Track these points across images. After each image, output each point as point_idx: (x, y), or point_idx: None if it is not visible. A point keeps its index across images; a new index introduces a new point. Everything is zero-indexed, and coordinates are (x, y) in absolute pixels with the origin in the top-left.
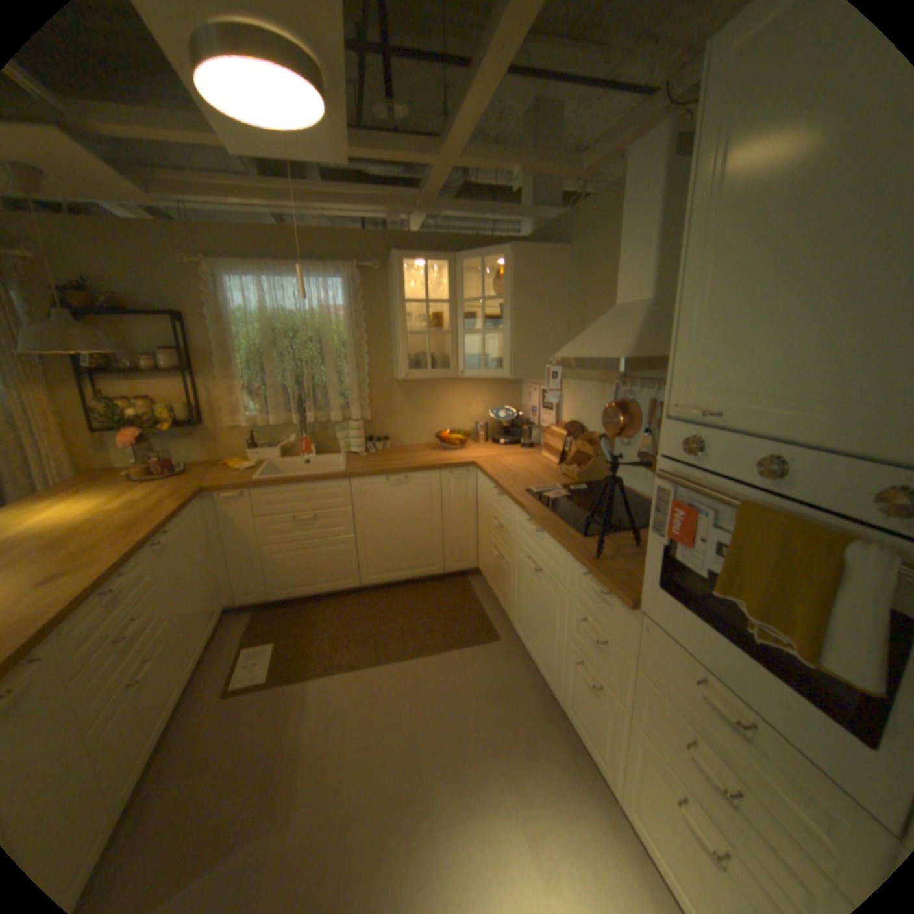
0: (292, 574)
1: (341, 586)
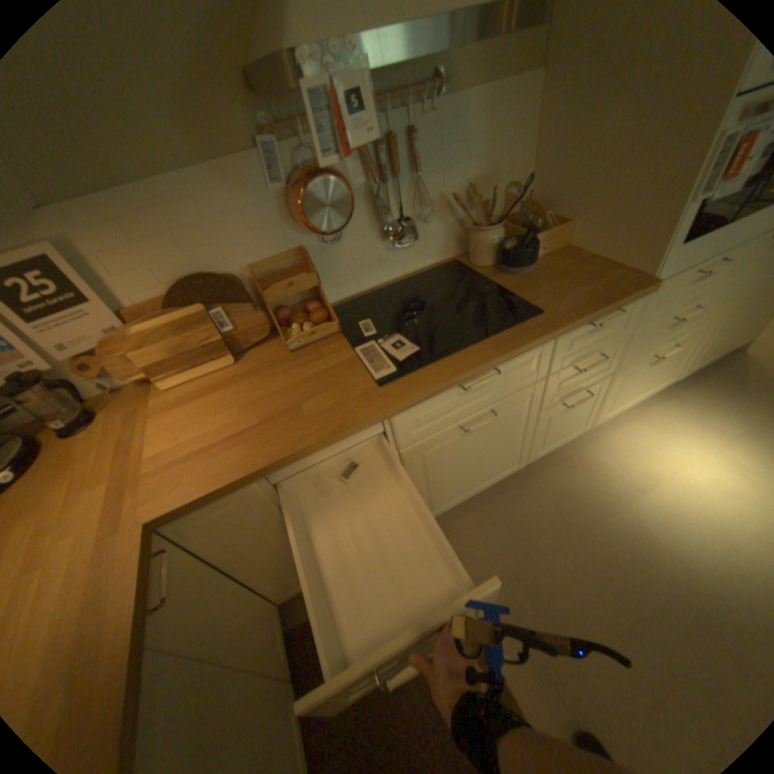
0: None
1: None
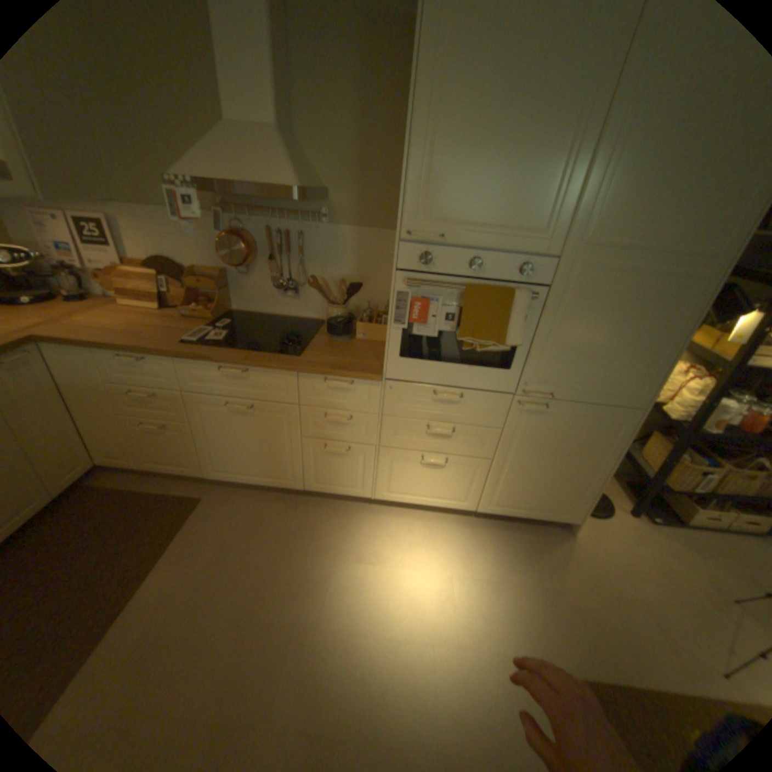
0: None
1: None
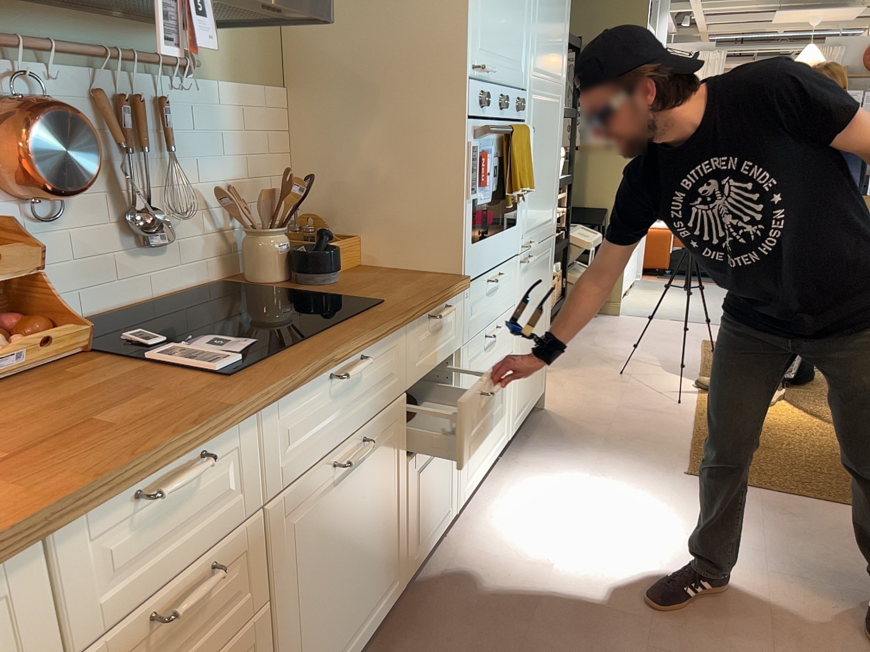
0: None
1: None
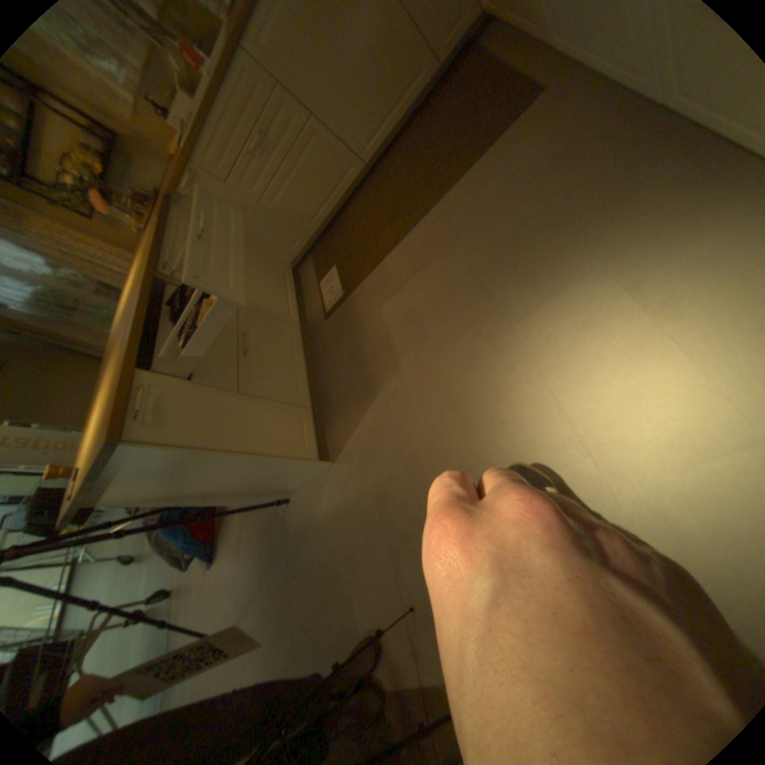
0: (304, 202)
1: (351, 178)
